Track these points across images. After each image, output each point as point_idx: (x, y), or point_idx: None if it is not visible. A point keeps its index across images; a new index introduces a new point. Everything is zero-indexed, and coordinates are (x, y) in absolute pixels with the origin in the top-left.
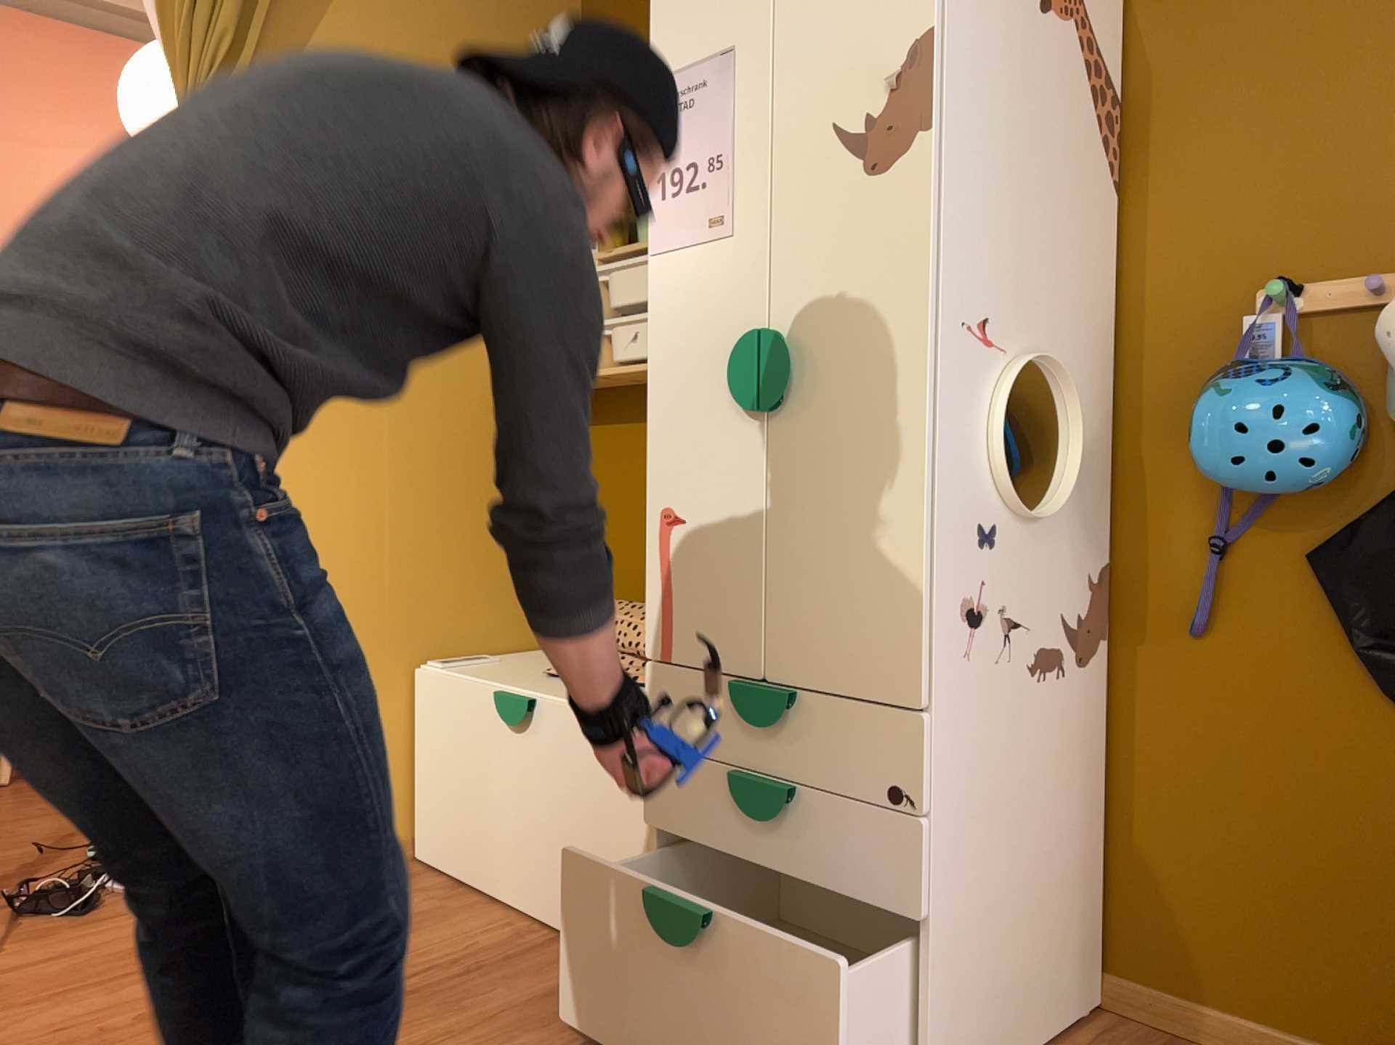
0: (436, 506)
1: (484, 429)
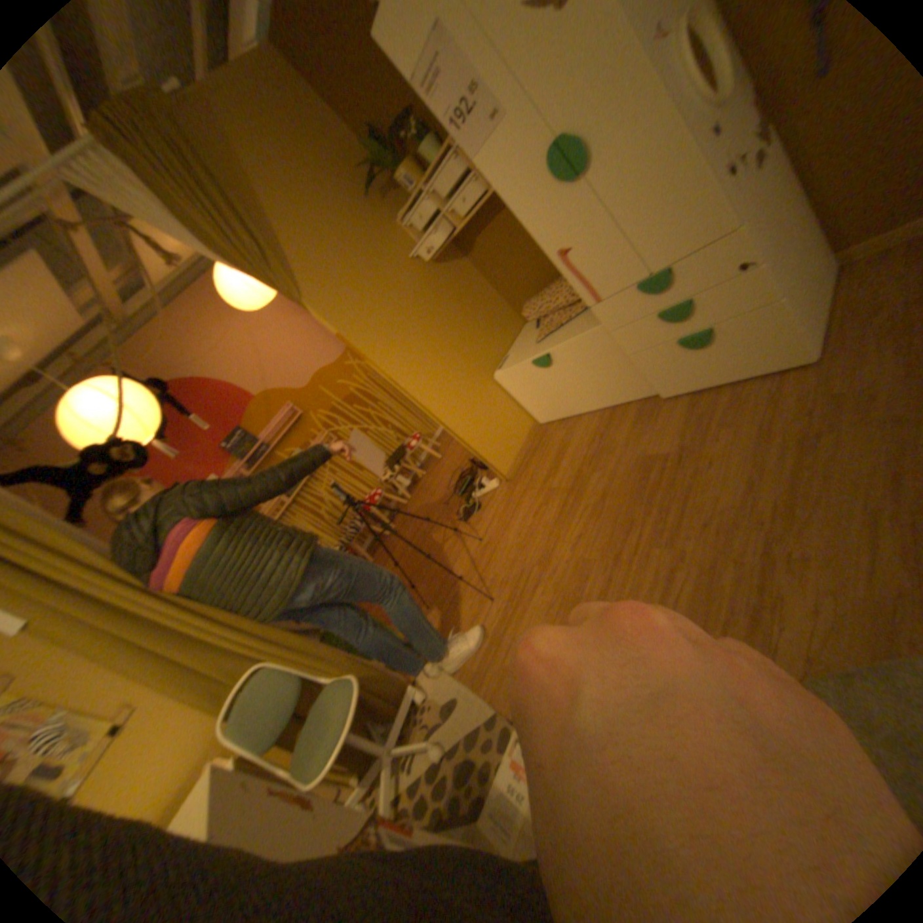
0: (452, 325)
1: (439, 286)
